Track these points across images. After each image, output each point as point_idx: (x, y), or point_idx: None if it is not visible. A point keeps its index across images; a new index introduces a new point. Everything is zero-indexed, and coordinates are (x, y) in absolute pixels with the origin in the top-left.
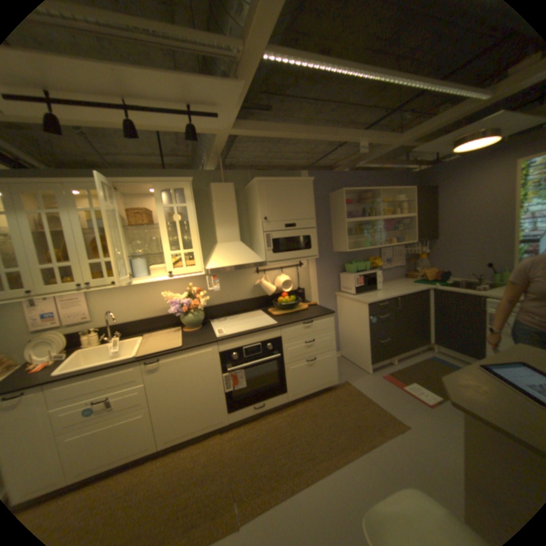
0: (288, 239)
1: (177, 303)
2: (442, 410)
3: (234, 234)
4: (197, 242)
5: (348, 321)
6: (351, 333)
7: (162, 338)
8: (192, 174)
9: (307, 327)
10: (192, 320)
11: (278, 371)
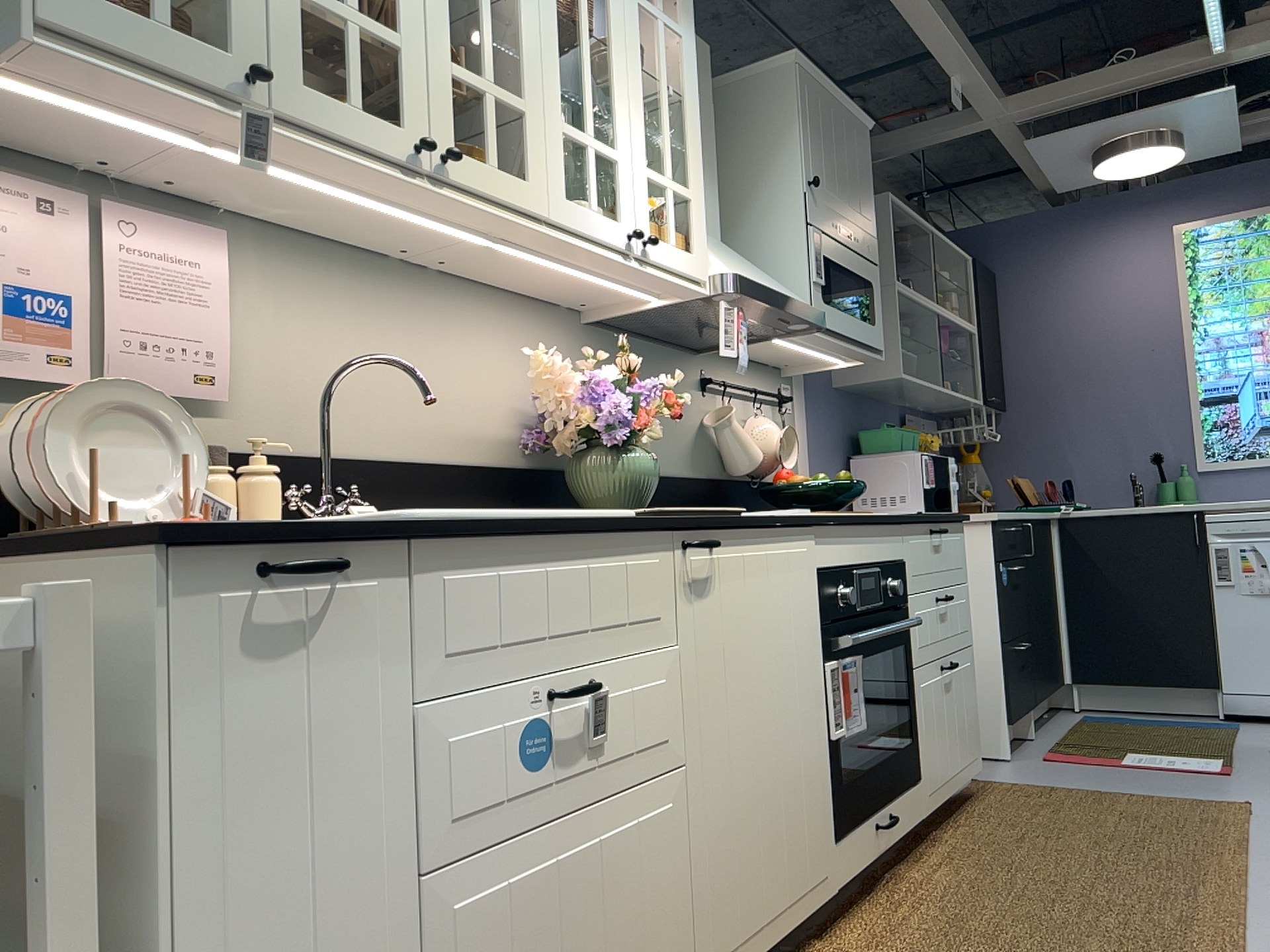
0: (840, 274)
1: (595, 392)
2: (1246, 770)
3: (713, 209)
4: (699, 168)
5: None
6: None
7: None
8: None
9: (937, 545)
10: (636, 478)
11: (888, 697)
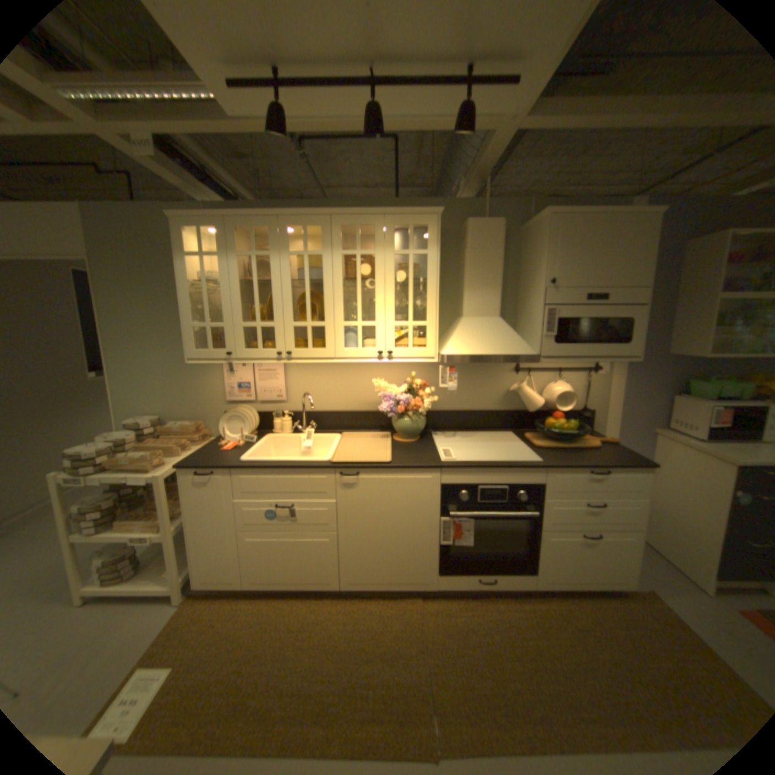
0: (588, 321)
1: (390, 397)
2: None
3: (491, 303)
4: (433, 310)
5: (675, 486)
6: (676, 508)
7: (364, 443)
8: (438, 204)
9: (597, 479)
10: (406, 427)
11: (527, 536)
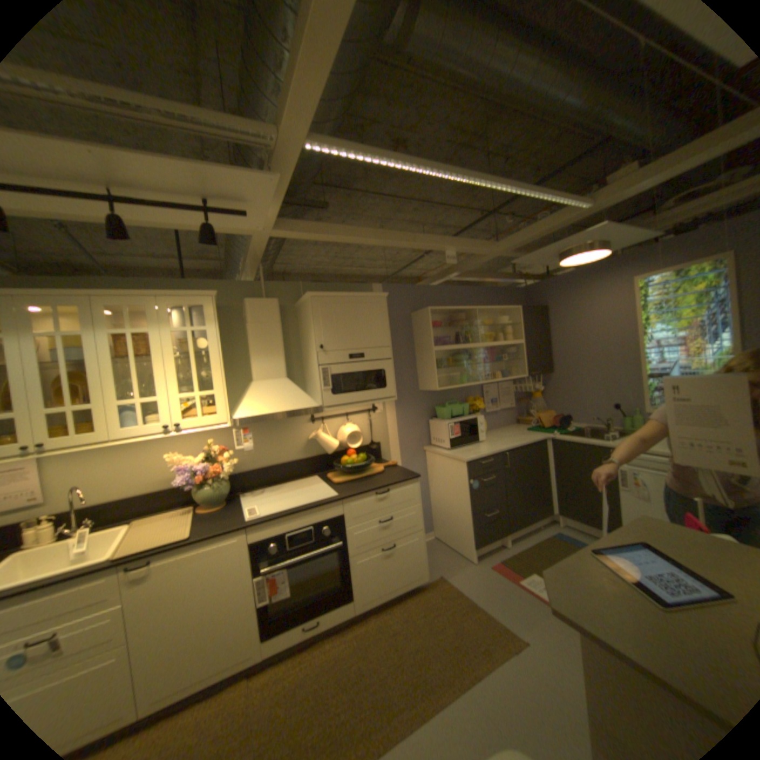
0: (354, 375)
1: (186, 470)
2: None
3: (277, 367)
4: (220, 380)
5: (442, 488)
6: (446, 505)
7: (160, 526)
8: (218, 286)
9: (381, 499)
10: (209, 496)
11: (339, 568)
